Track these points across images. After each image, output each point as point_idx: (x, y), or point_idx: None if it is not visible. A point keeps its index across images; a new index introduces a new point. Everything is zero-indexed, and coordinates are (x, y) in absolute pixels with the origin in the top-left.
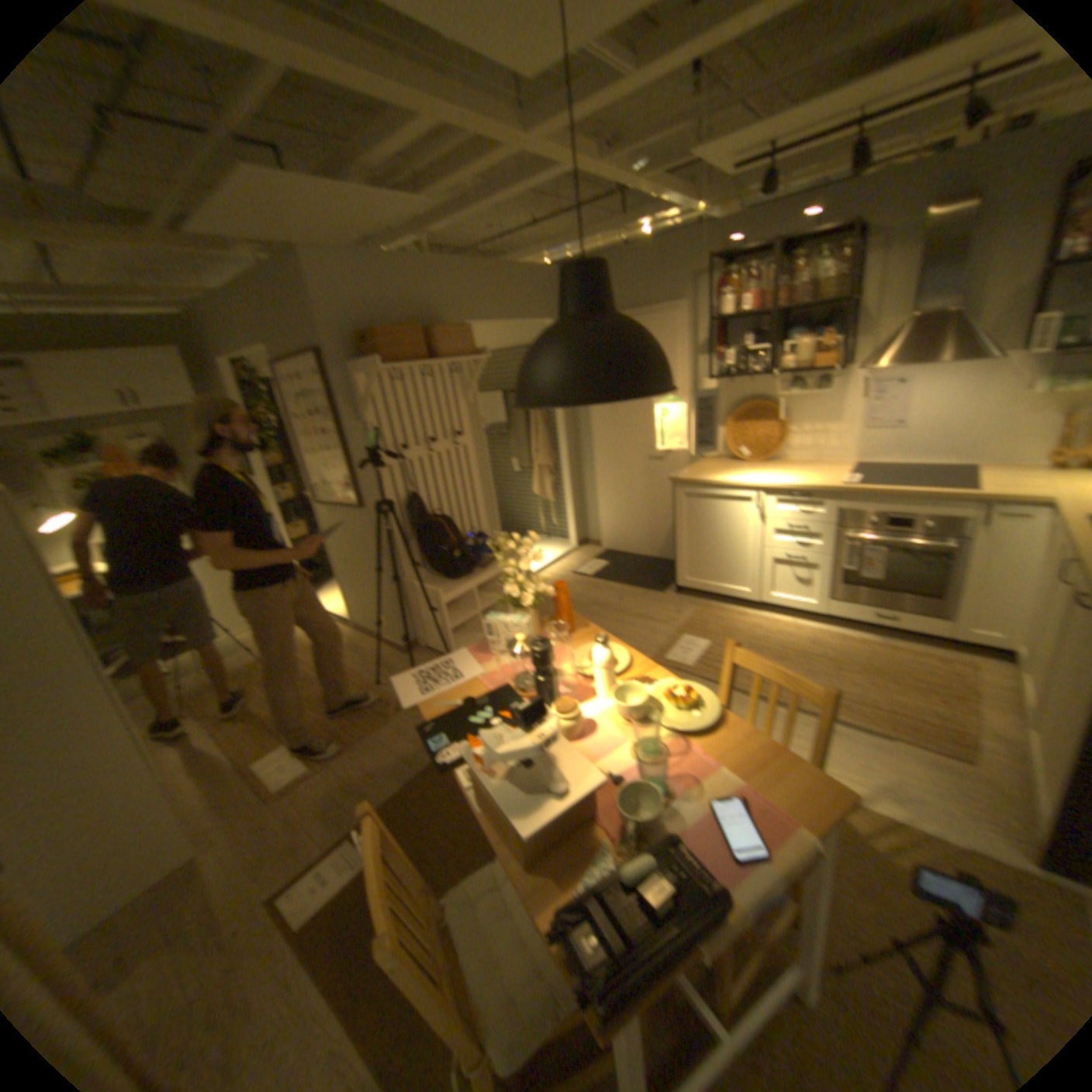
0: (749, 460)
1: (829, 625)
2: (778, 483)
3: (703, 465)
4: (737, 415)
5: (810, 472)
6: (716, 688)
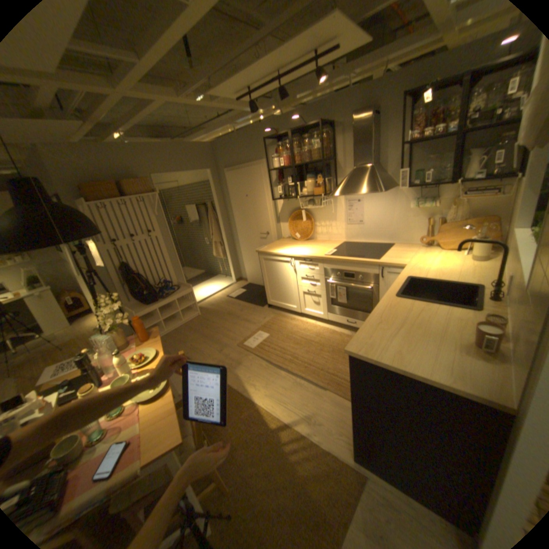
0: (300, 240)
1: (331, 325)
2: (299, 254)
3: (278, 243)
4: (294, 218)
5: (319, 248)
6: (259, 361)
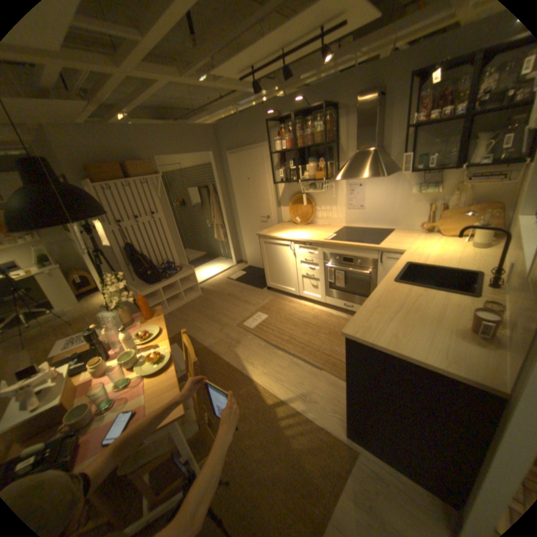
0: (300, 224)
1: (328, 308)
2: (298, 238)
3: (278, 227)
4: (294, 202)
5: (319, 232)
6: (258, 341)
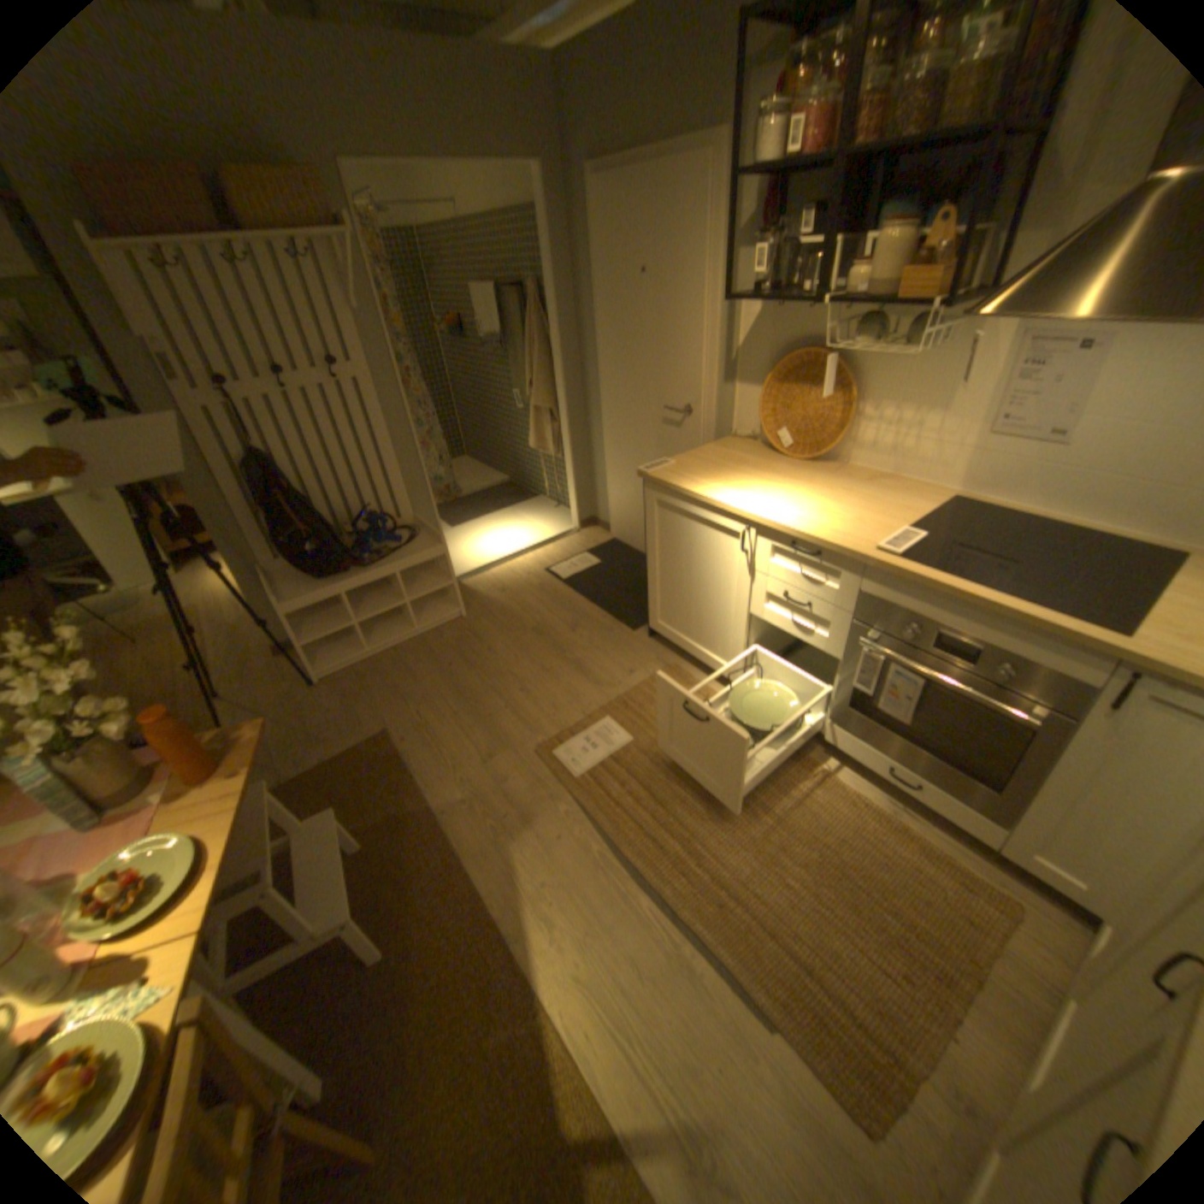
0: (790, 456)
1: (829, 755)
2: (779, 522)
3: (714, 454)
4: (787, 372)
5: (858, 505)
6: (585, 832)
